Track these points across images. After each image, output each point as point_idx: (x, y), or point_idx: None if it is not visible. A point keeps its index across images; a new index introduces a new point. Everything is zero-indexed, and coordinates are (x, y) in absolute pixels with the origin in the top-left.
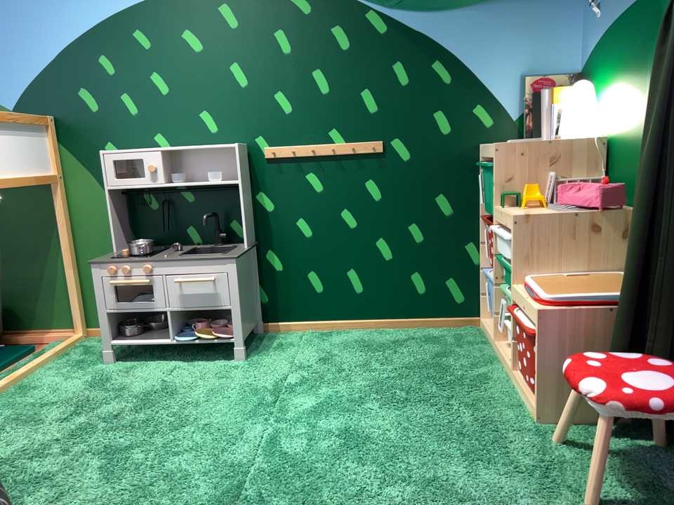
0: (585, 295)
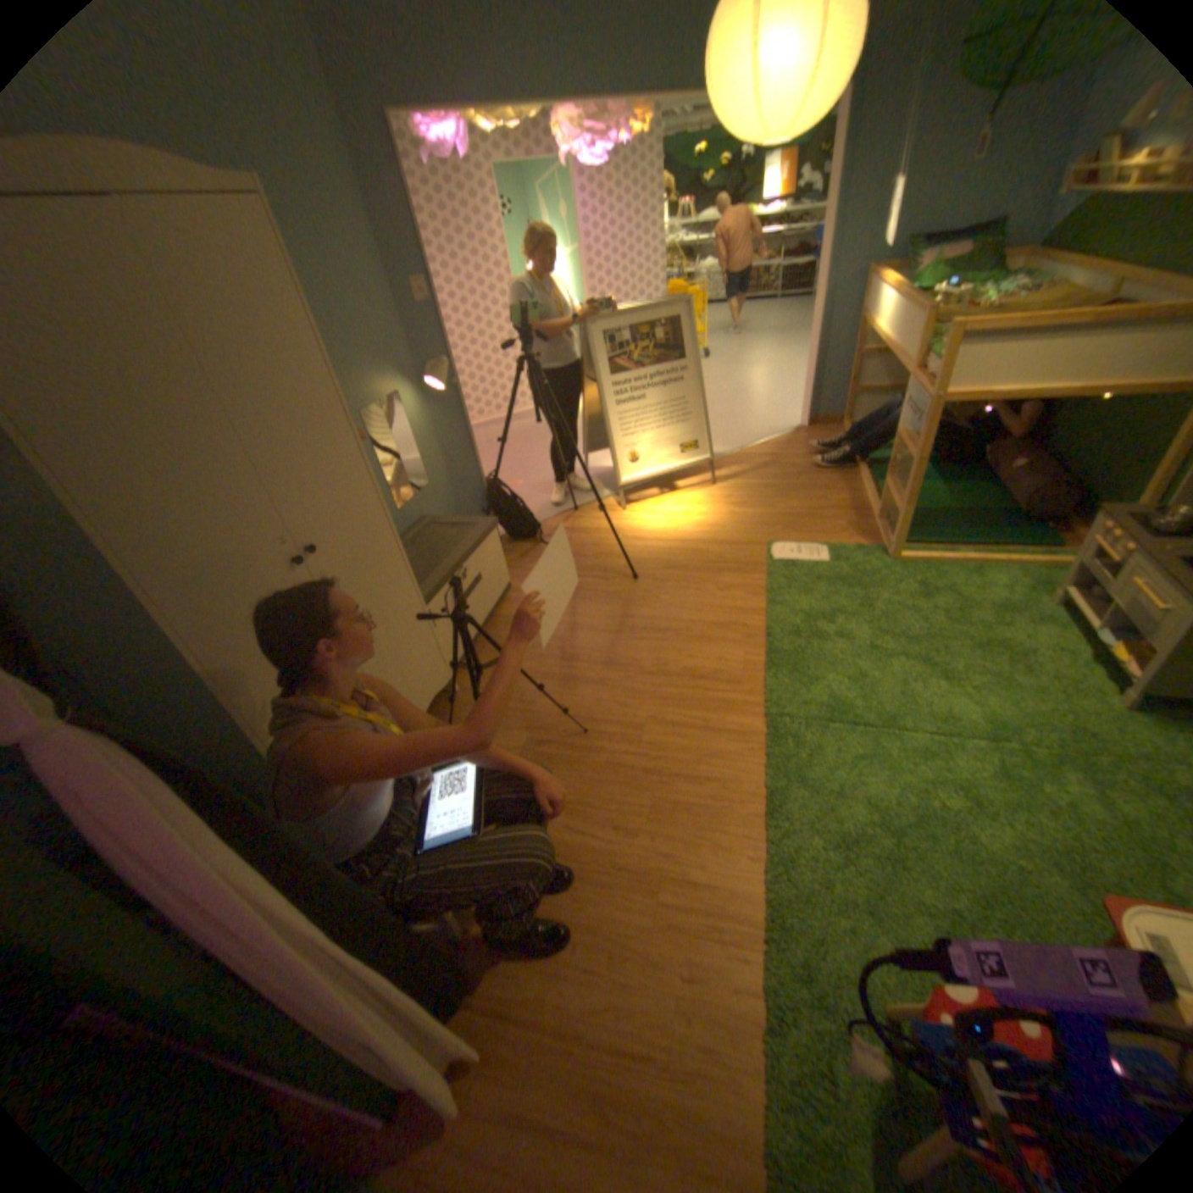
0: None
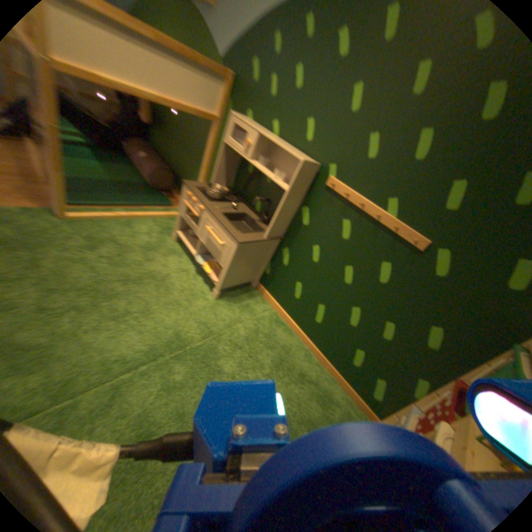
0: None
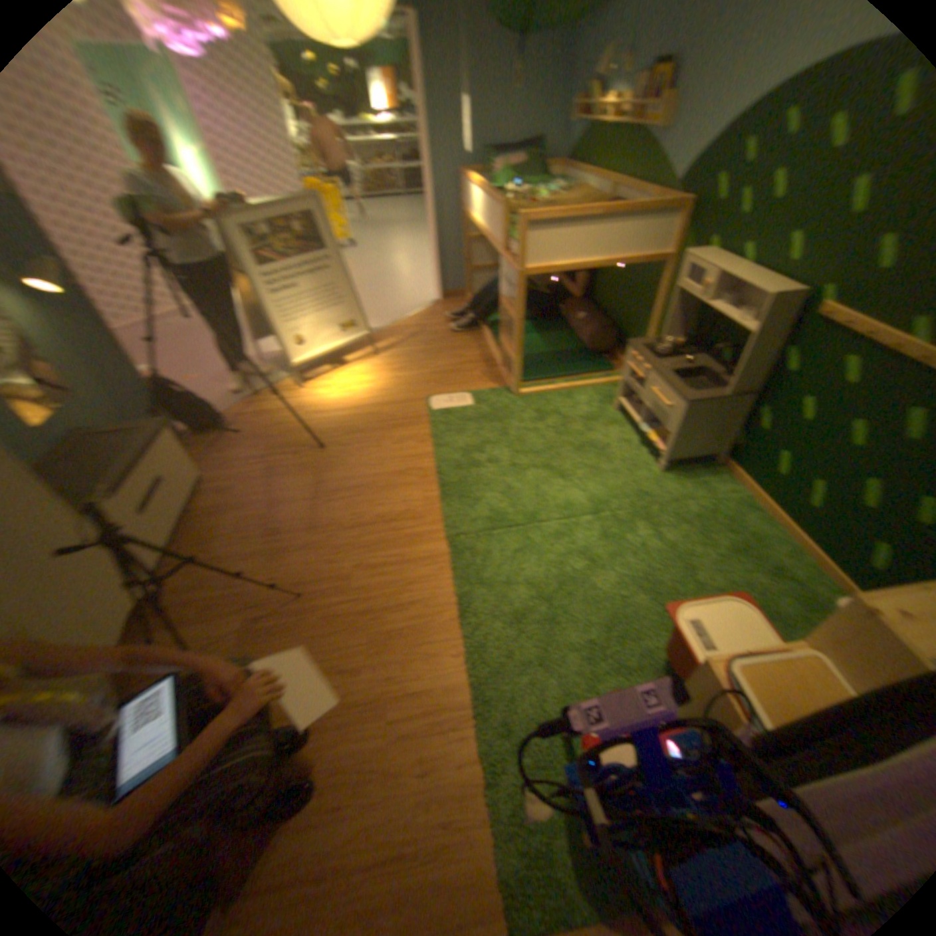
0: (762, 715)
